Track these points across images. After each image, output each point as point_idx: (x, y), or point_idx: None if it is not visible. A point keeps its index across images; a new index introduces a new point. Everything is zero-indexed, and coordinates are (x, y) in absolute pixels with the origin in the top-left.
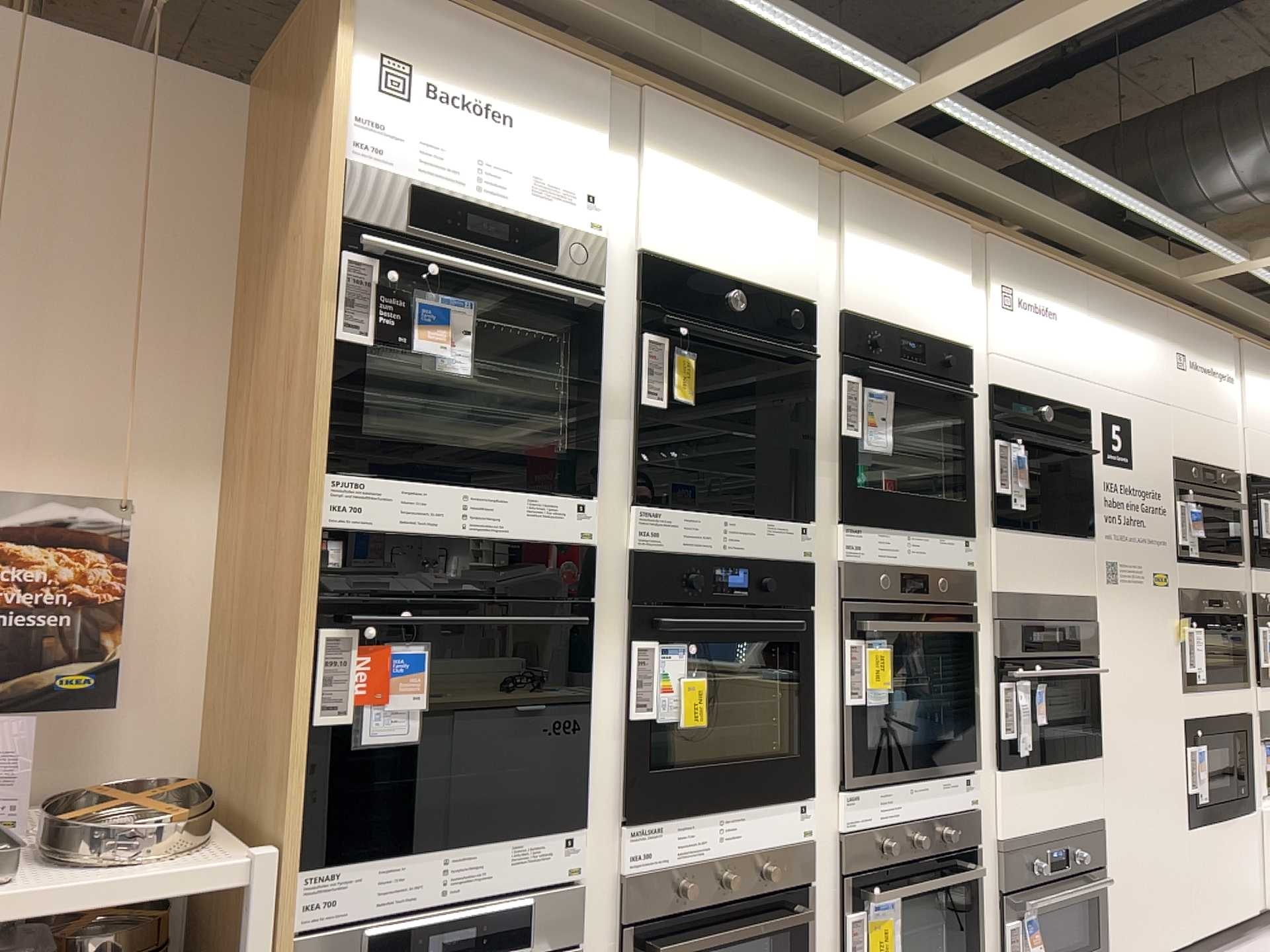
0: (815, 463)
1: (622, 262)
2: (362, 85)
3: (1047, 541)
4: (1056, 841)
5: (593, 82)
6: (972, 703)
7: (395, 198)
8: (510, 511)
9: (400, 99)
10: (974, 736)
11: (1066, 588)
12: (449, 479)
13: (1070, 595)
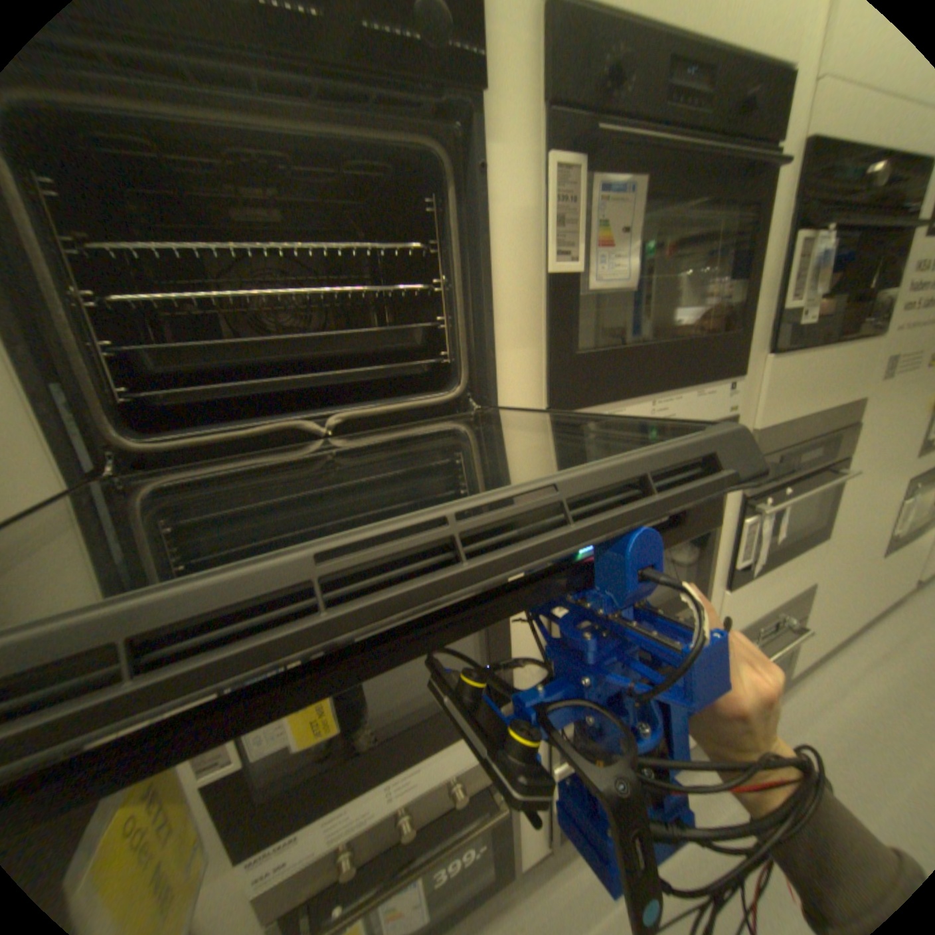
0: (501, 331)
1: None
2: None
3: (834, 355)
4: (772, 622)
5: None
6: (711, 552)
7: None
8: None
9: None
10: (708, 580)
11: (841, 401)
12: None
13: (840, 403)
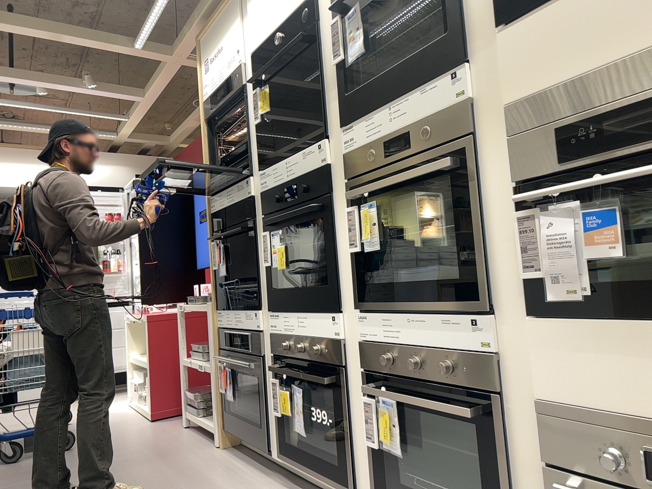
0: (326, 97)
1: (249, 67)
2: (202, 77)
3: None
4: None
5: (233, 3)
6: (472, 240)
7: (208, 105)
8: (233, 191)
9: (206, 72)
10: (480, 276)
11: None
12: (224, 187)
13: None
